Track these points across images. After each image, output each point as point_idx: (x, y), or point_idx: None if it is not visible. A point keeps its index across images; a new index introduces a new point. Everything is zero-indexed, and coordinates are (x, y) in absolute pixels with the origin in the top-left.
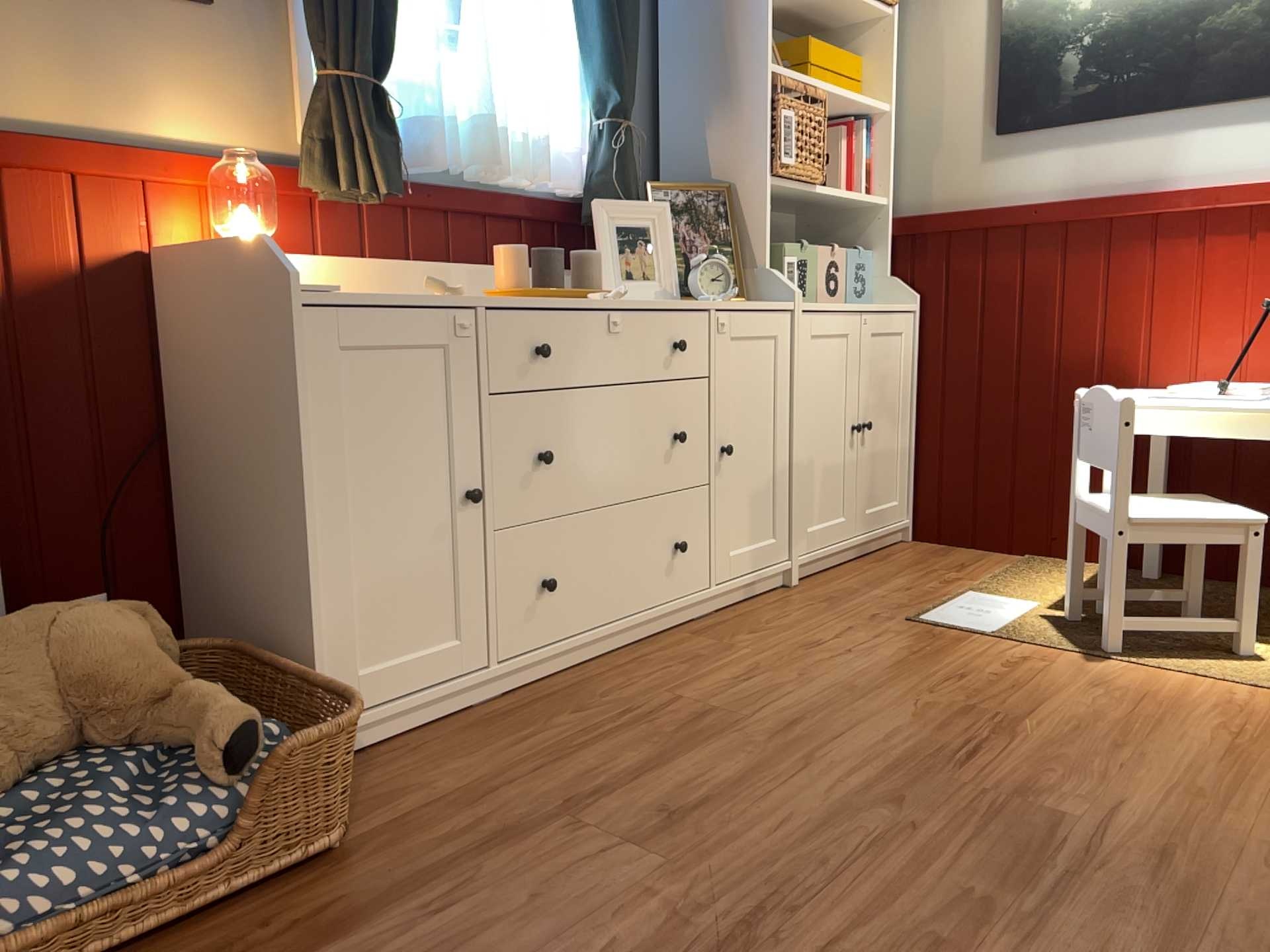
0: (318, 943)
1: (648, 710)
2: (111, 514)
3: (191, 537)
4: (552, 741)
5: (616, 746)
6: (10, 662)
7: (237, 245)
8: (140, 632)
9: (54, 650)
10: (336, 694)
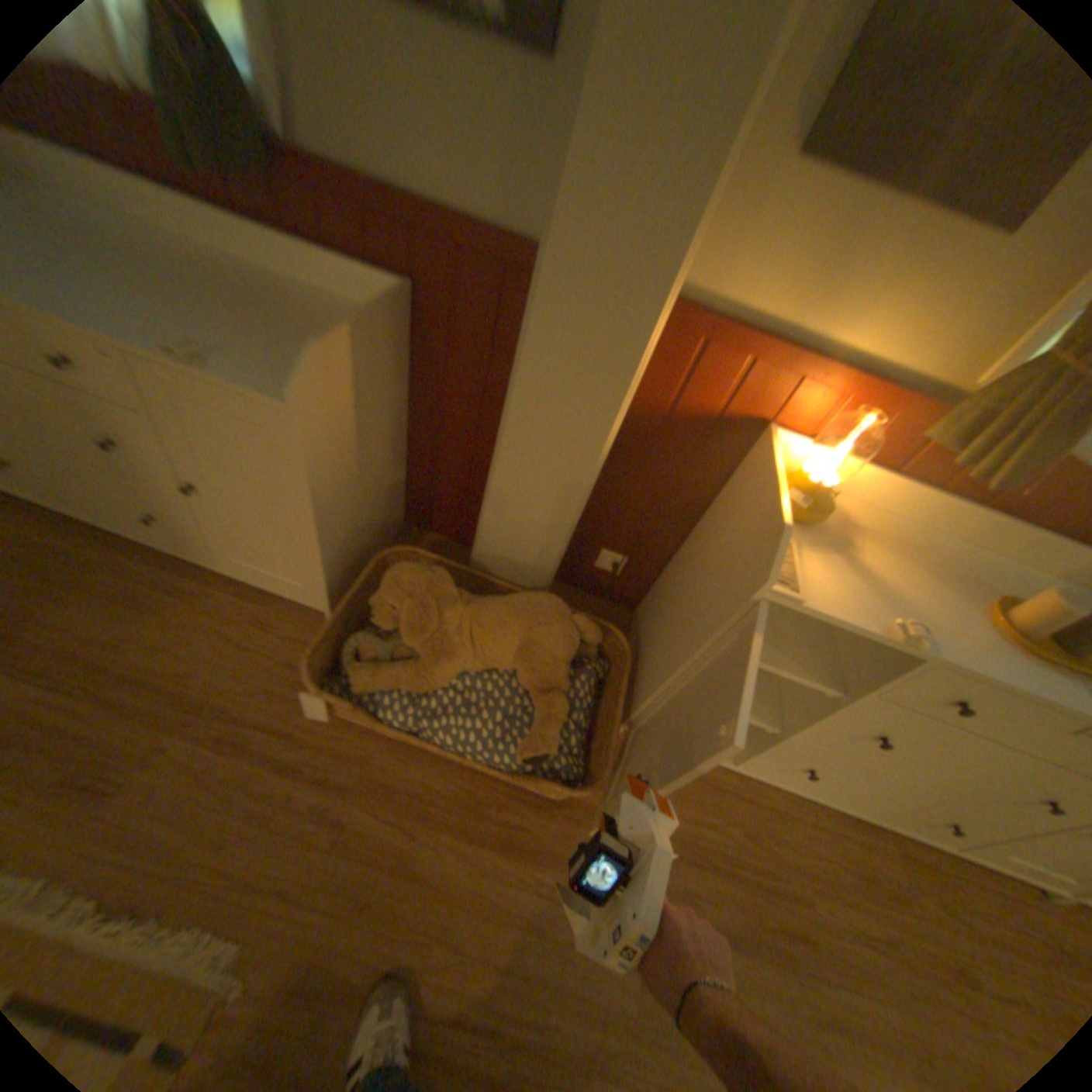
0: (504, 848)
1: (785, 890)
2: (642, 544)
3: (673, 573)
4: (714, 846)
5: (733, 896)
6: (510, 633)
7: (781, 509)
8: (570, 652)
9: (528, 640)
10: (611, 759)
